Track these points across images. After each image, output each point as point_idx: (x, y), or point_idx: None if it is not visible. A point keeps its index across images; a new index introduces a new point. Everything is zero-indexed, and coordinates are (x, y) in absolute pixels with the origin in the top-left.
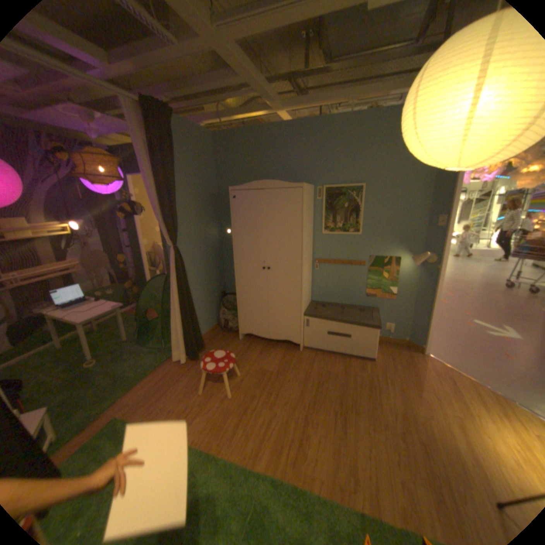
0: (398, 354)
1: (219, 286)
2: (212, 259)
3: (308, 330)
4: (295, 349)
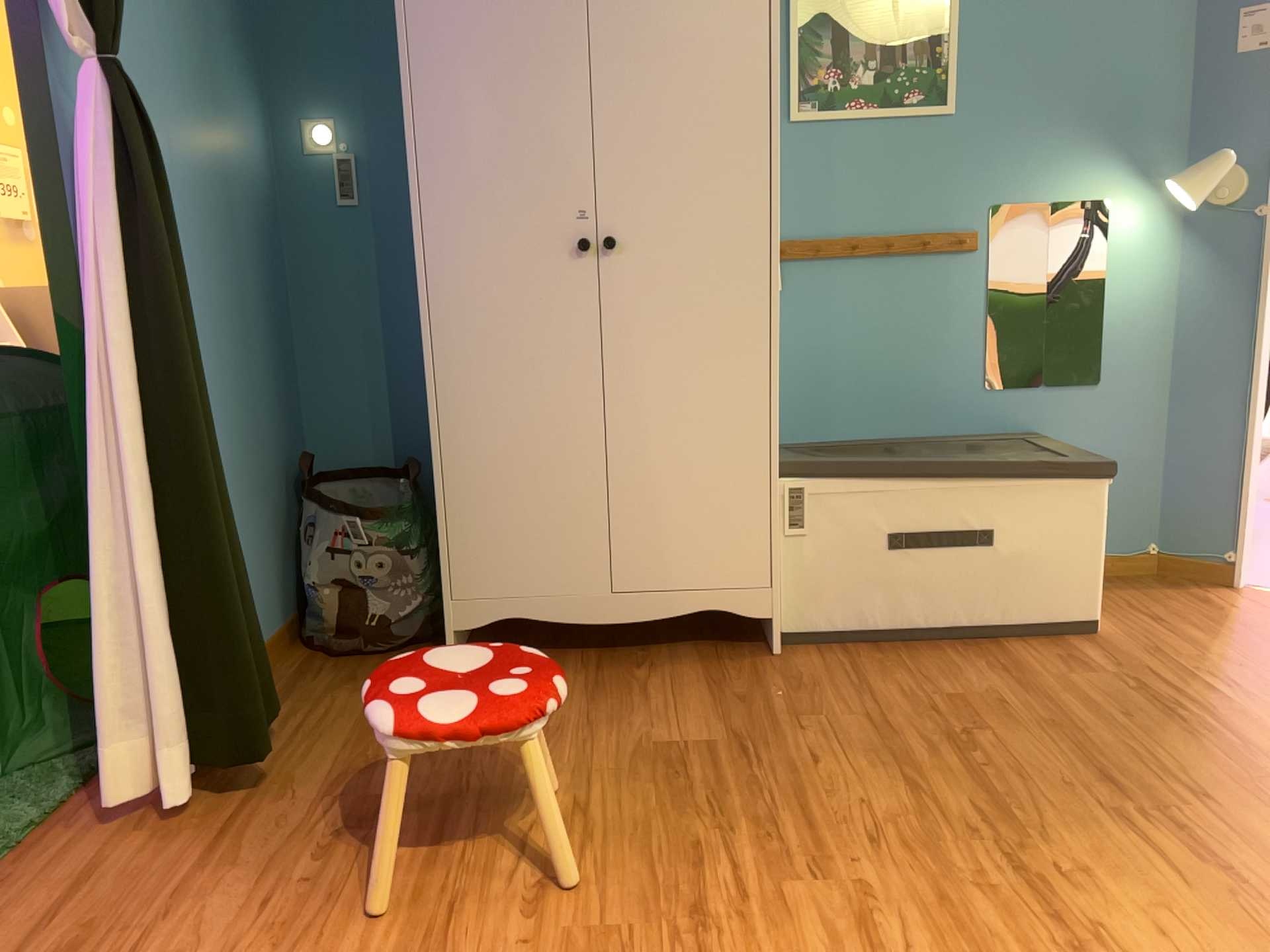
0: (1150, 604)
1: (287, 420)
2: (253, 267)
3: (798, 543)
4: (737, 651)
